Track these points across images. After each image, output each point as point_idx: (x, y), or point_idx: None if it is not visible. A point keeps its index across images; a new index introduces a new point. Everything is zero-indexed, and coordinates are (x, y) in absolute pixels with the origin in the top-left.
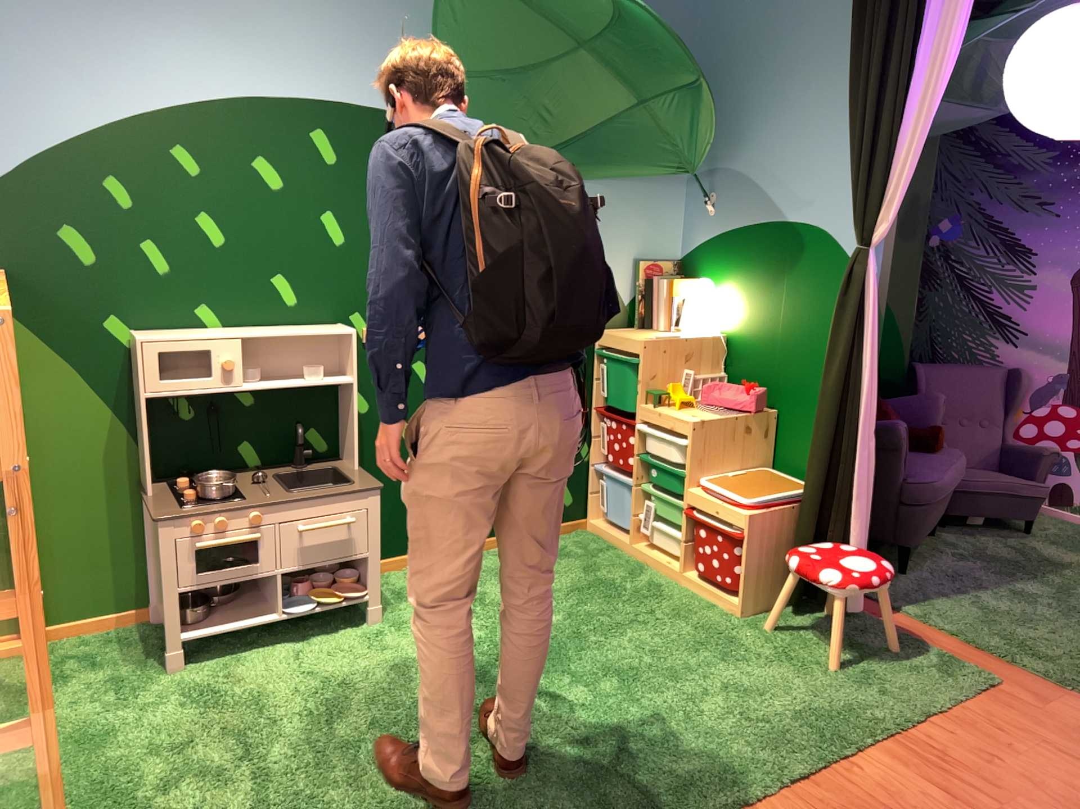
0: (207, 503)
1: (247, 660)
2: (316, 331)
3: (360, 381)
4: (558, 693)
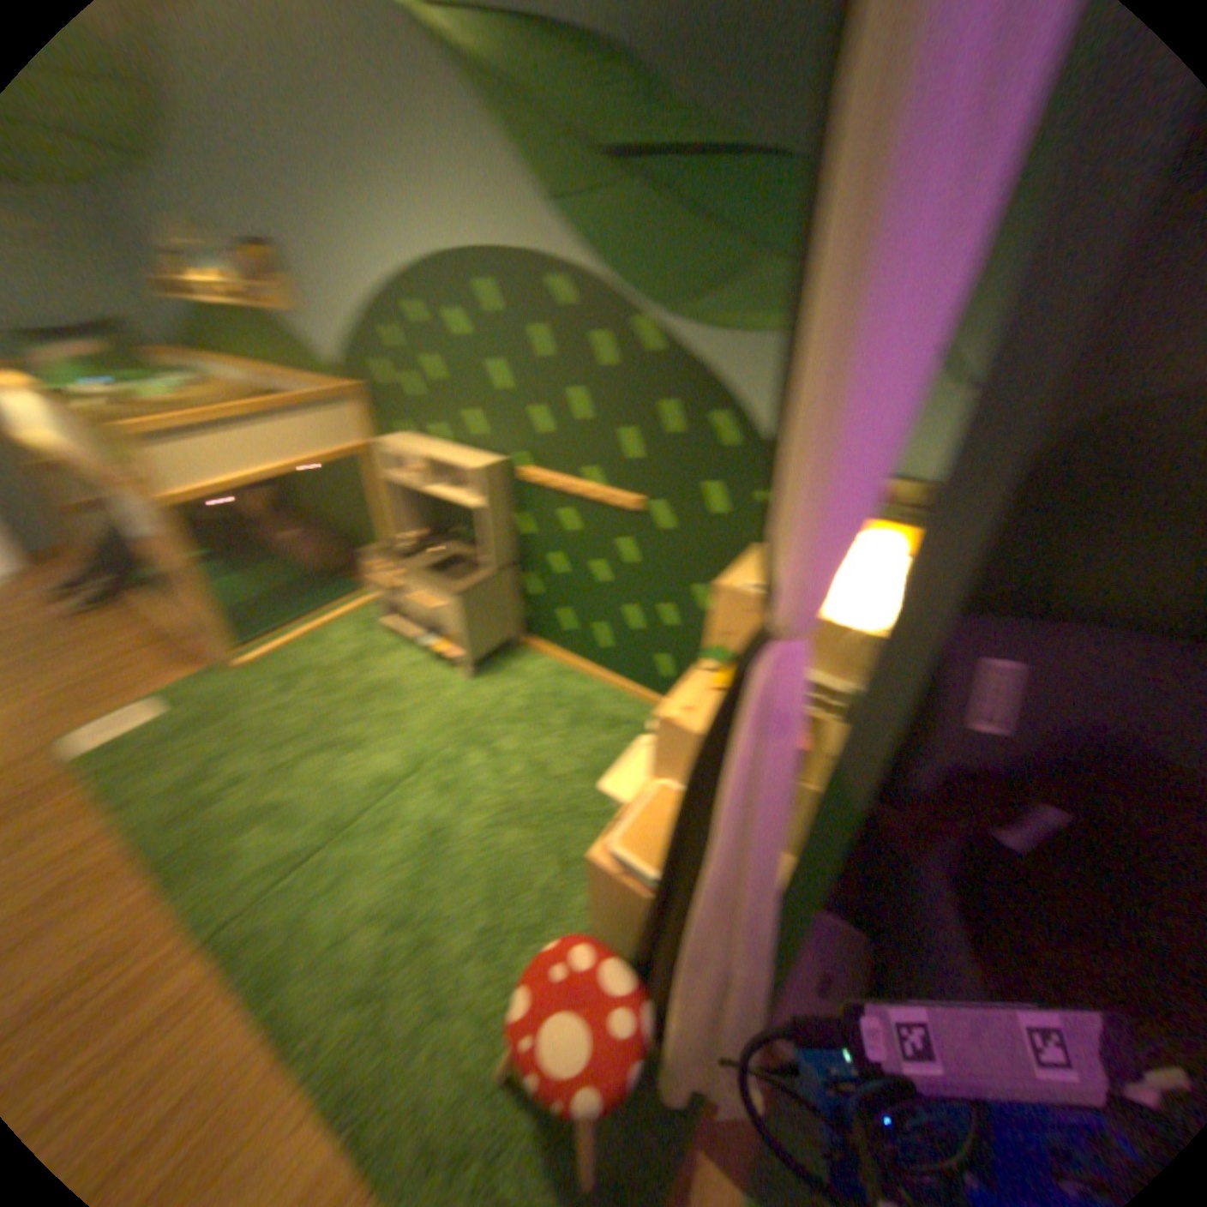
0: (397, 555)
1: (393, 654)
2: (459, 462)
3: (518, 511)
4: (376, 818)
